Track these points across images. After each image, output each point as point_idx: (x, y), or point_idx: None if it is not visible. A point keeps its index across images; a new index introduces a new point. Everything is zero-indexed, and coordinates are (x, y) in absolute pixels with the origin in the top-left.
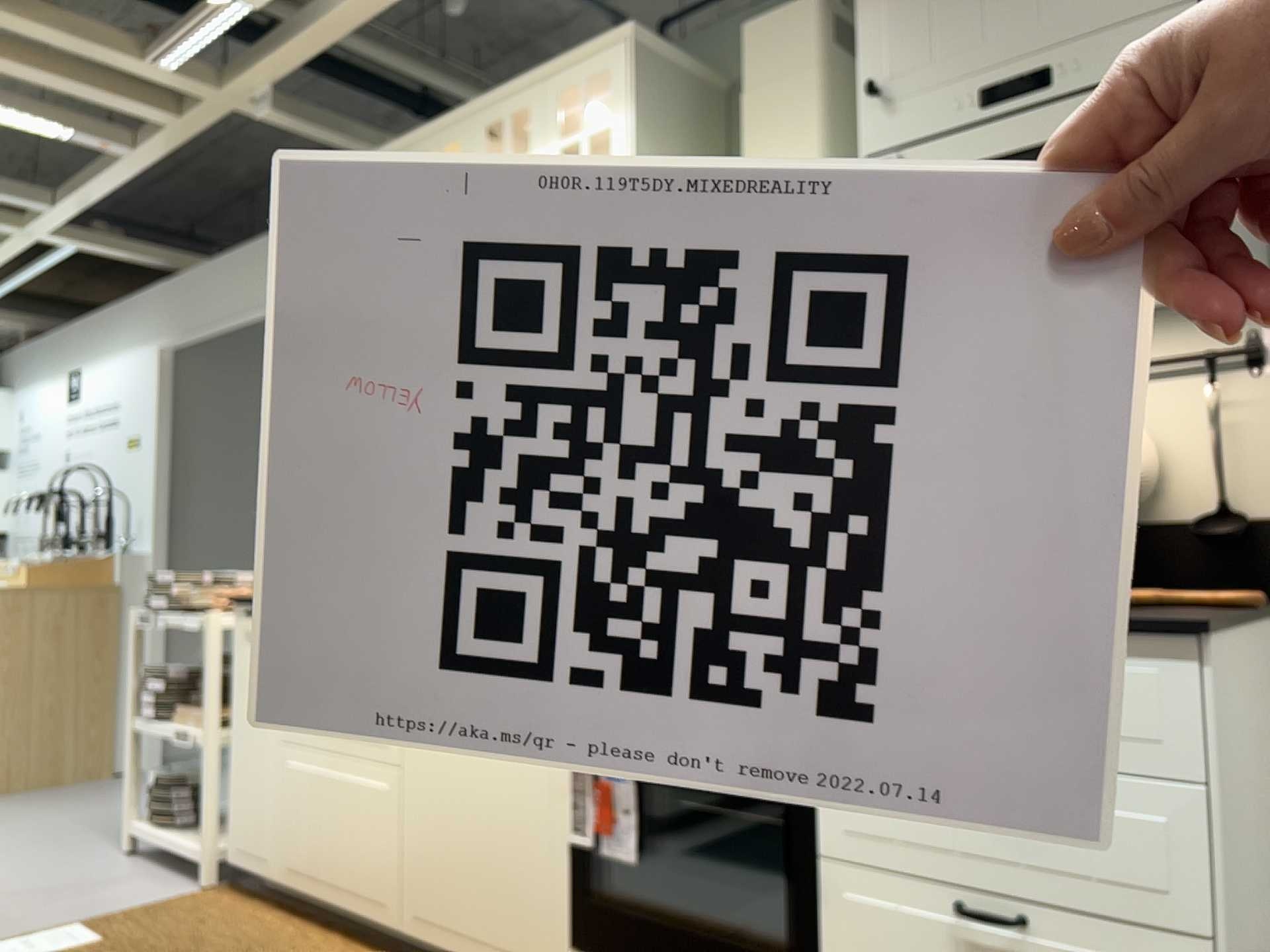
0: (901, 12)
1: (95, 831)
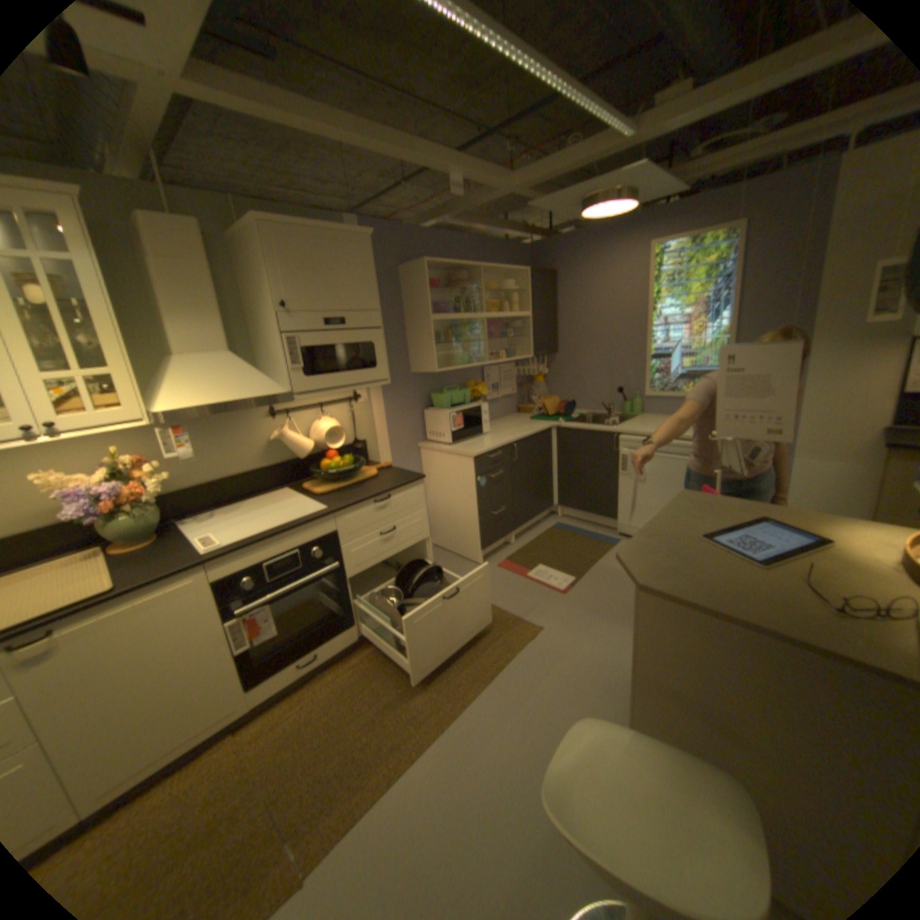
0: (288, 273)
1: None
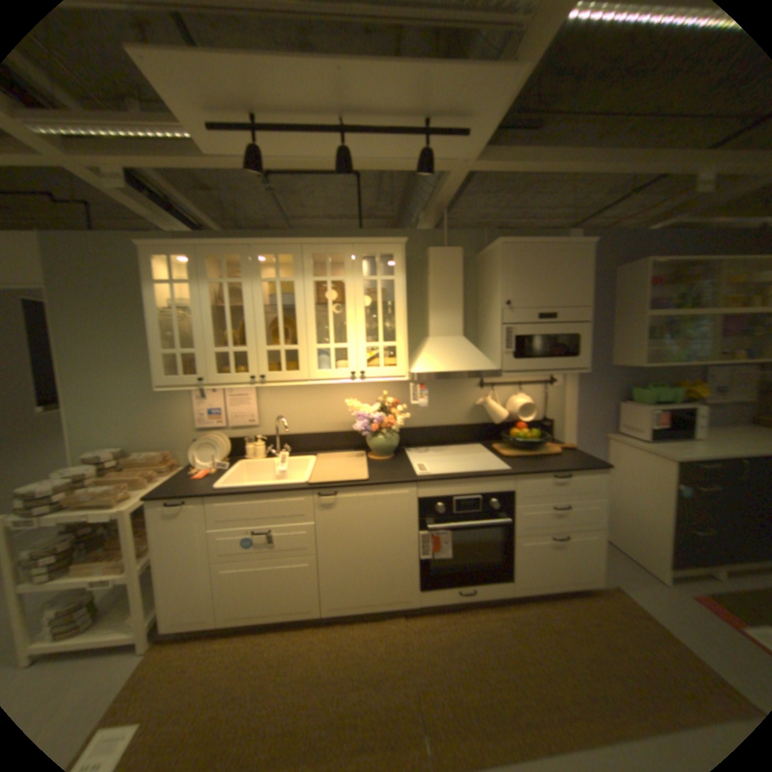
0: (516, 279)
1: None
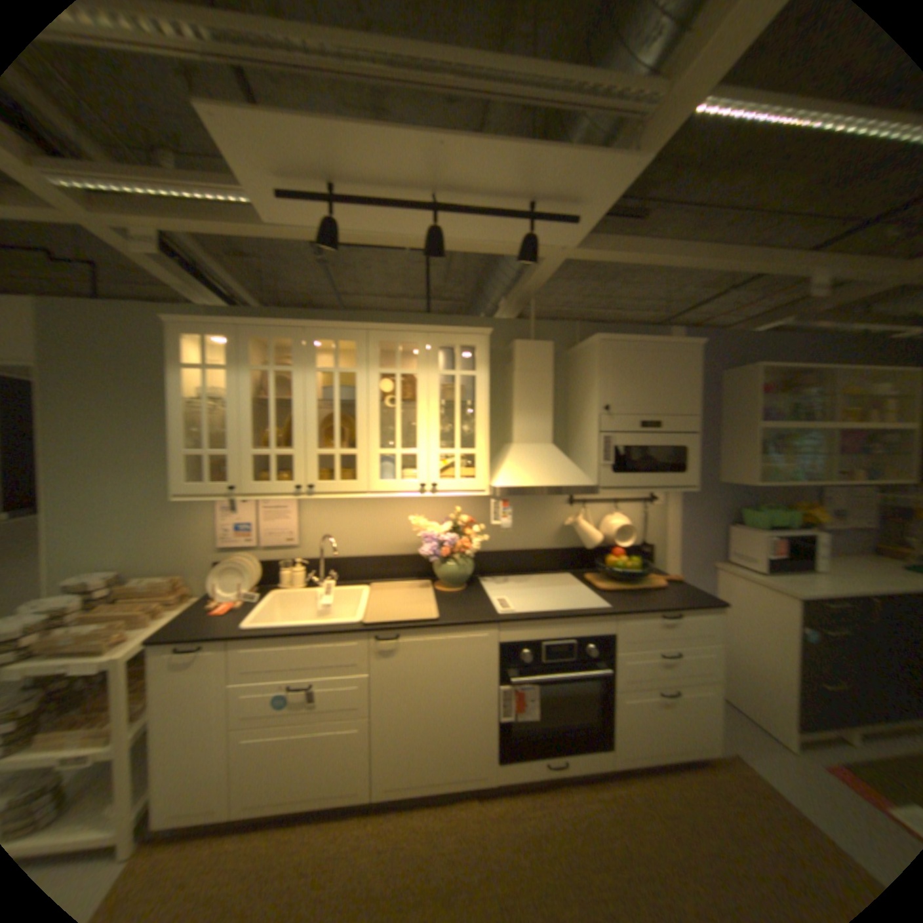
0: (616, 382)
1: None
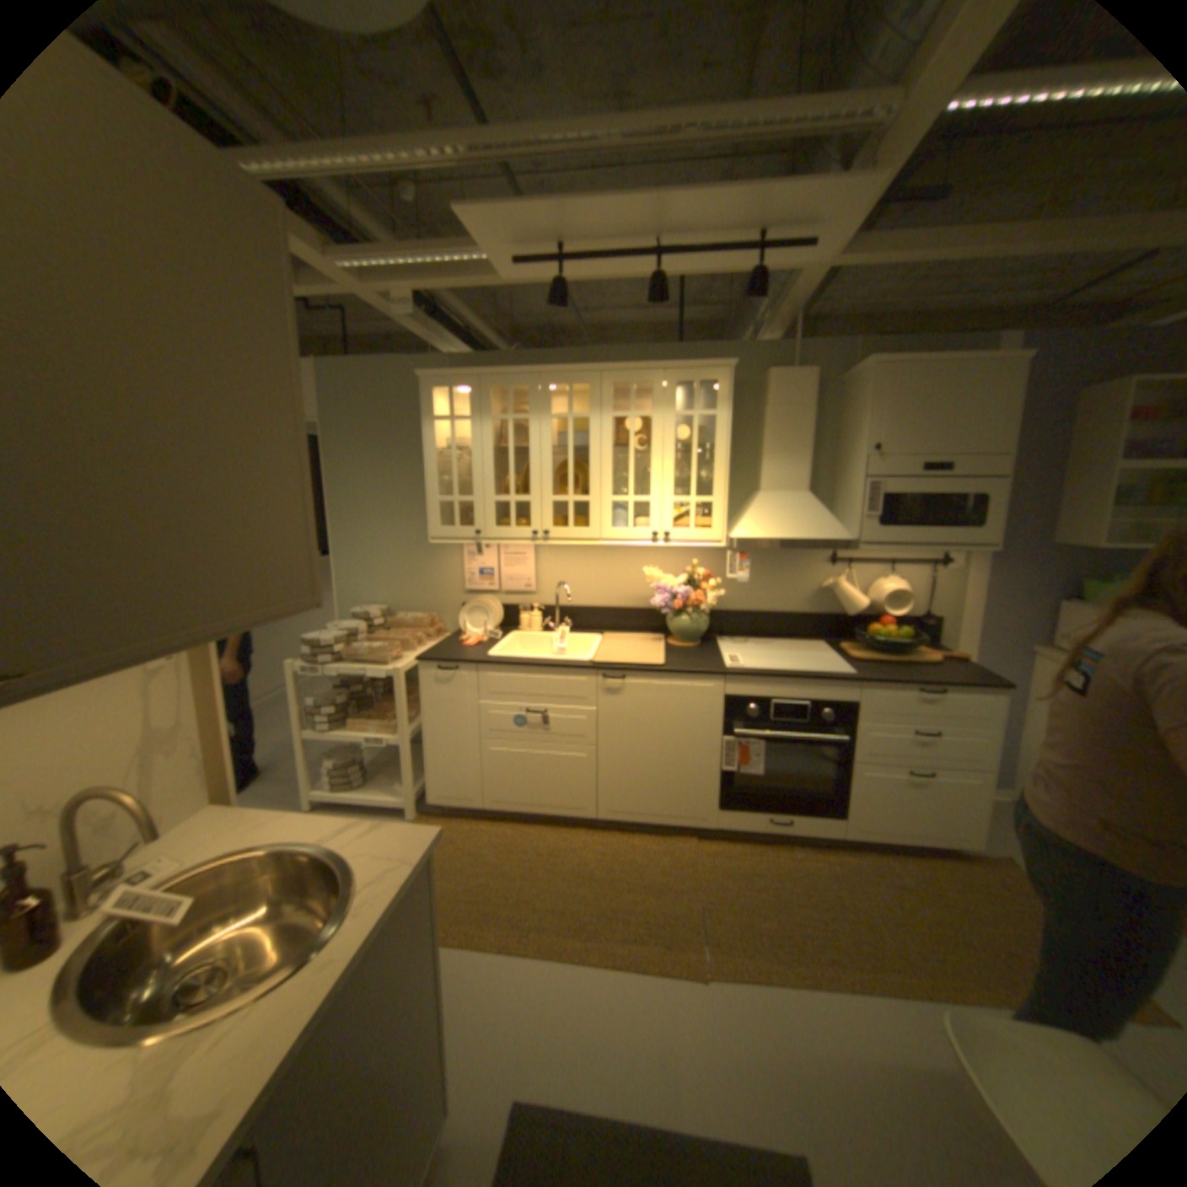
0: (896, 415)
1: (249, 801)
